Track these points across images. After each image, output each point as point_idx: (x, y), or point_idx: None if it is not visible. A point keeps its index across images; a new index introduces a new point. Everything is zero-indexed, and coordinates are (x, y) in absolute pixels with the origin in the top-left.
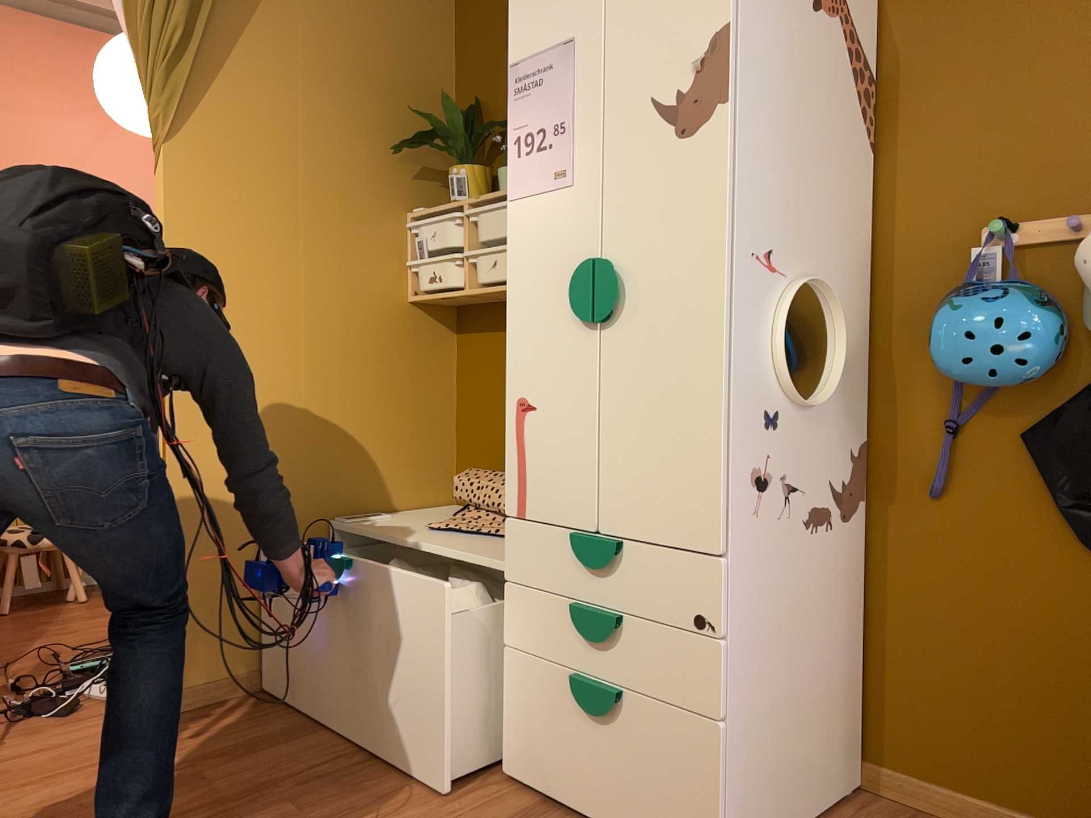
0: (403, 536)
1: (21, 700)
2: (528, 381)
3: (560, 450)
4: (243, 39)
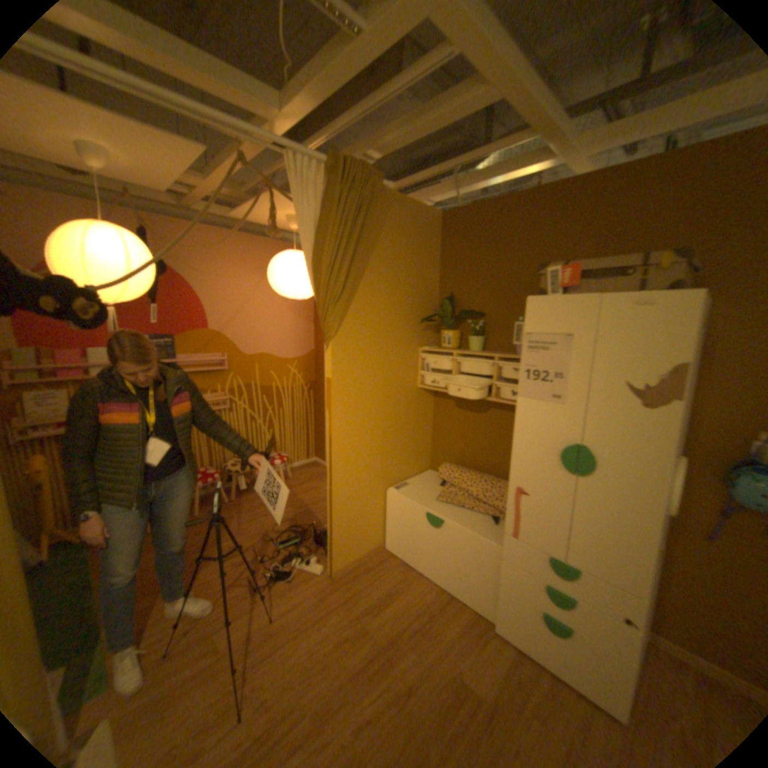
0: (432, 509)
1: (269, 570)
2: (526, 482)
3: (545, 519)
4: (361, 282)
